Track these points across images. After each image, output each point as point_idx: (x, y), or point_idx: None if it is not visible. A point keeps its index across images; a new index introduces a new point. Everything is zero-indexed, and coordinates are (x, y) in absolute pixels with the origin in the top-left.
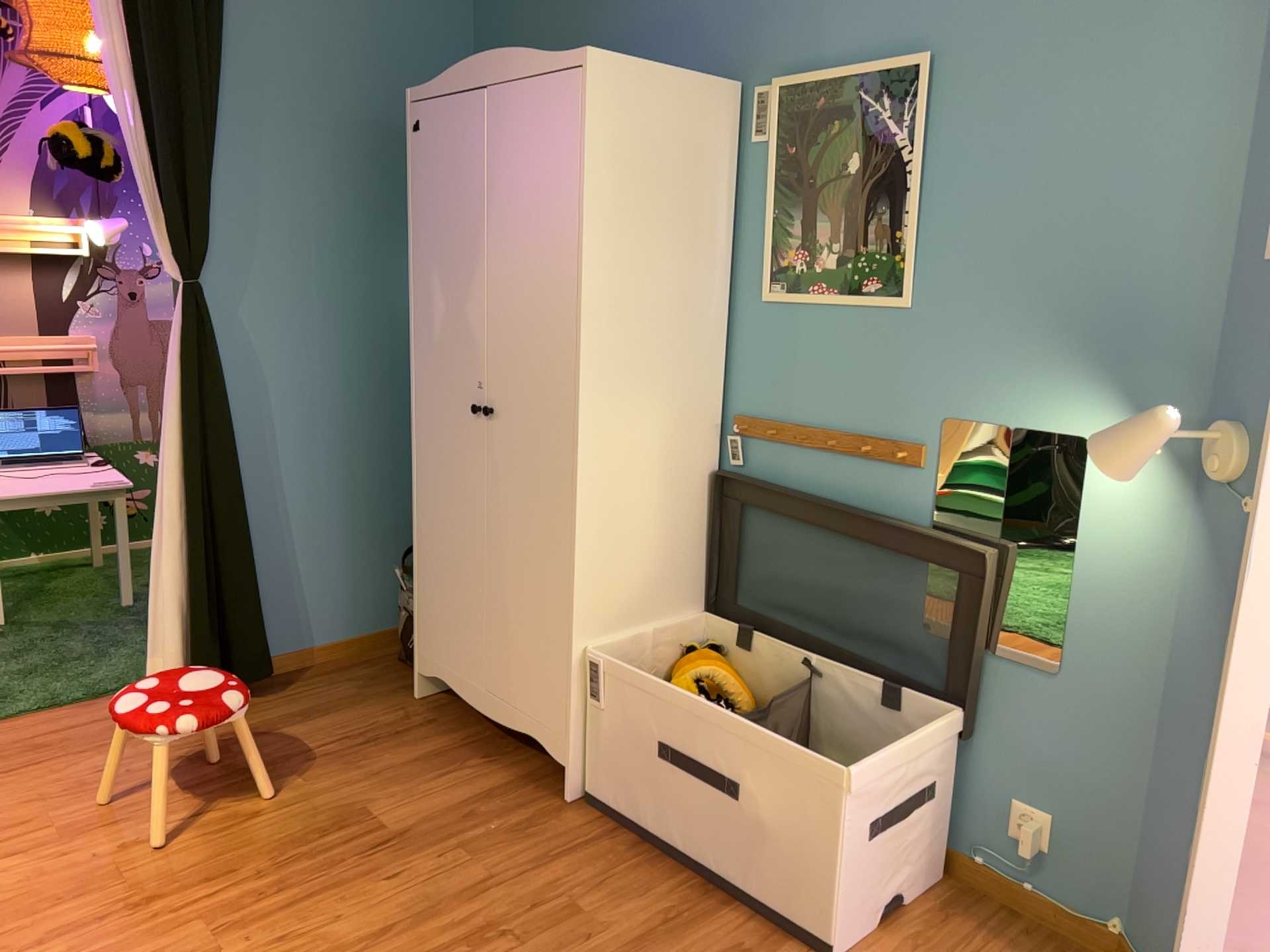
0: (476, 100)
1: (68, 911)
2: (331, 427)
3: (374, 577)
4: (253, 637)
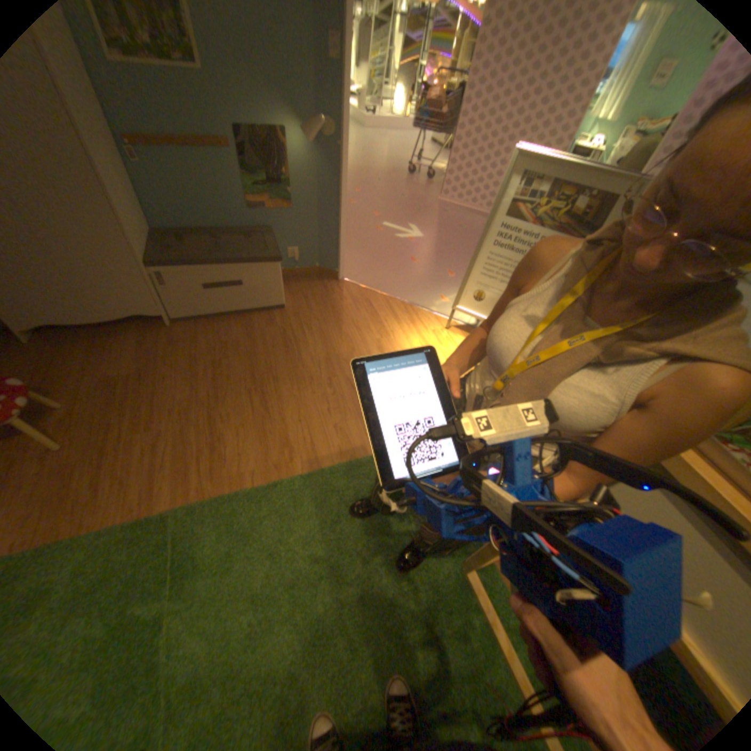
0: None
1: (78, 481)
2: None
3: None
4: None
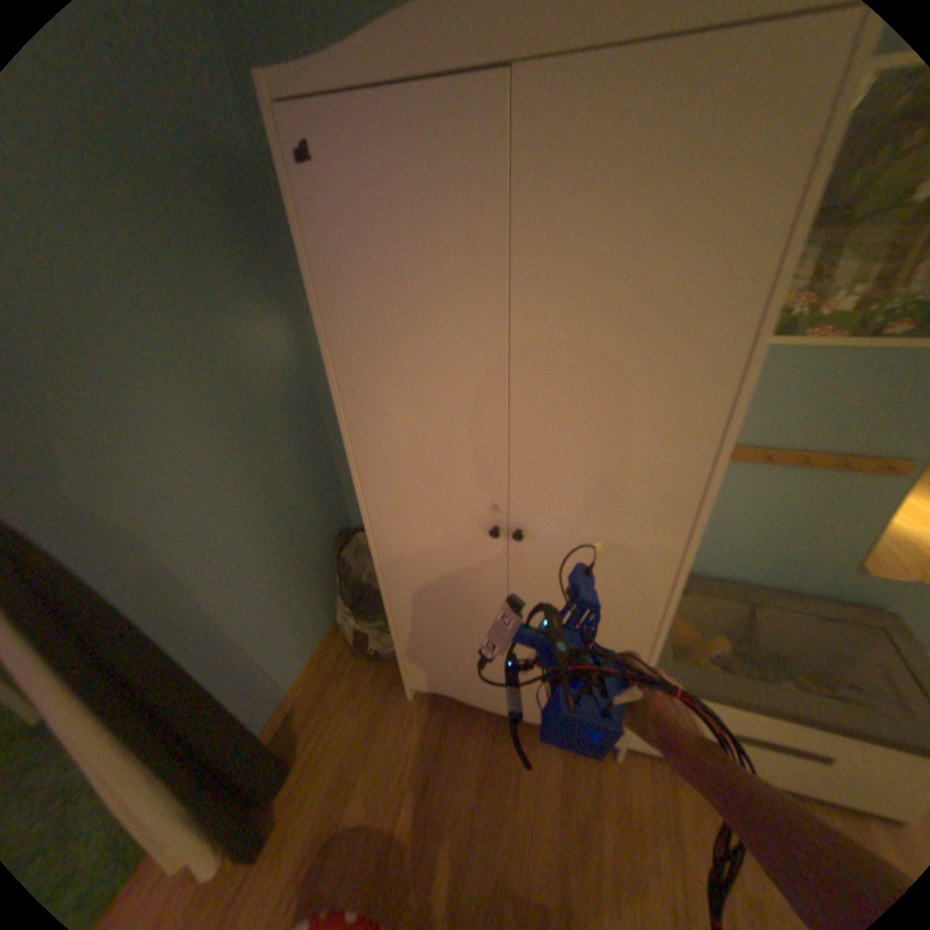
0: (481, 89)
1: None
2: (235, 534)
3: (309, 610)
4: (268, 765)
